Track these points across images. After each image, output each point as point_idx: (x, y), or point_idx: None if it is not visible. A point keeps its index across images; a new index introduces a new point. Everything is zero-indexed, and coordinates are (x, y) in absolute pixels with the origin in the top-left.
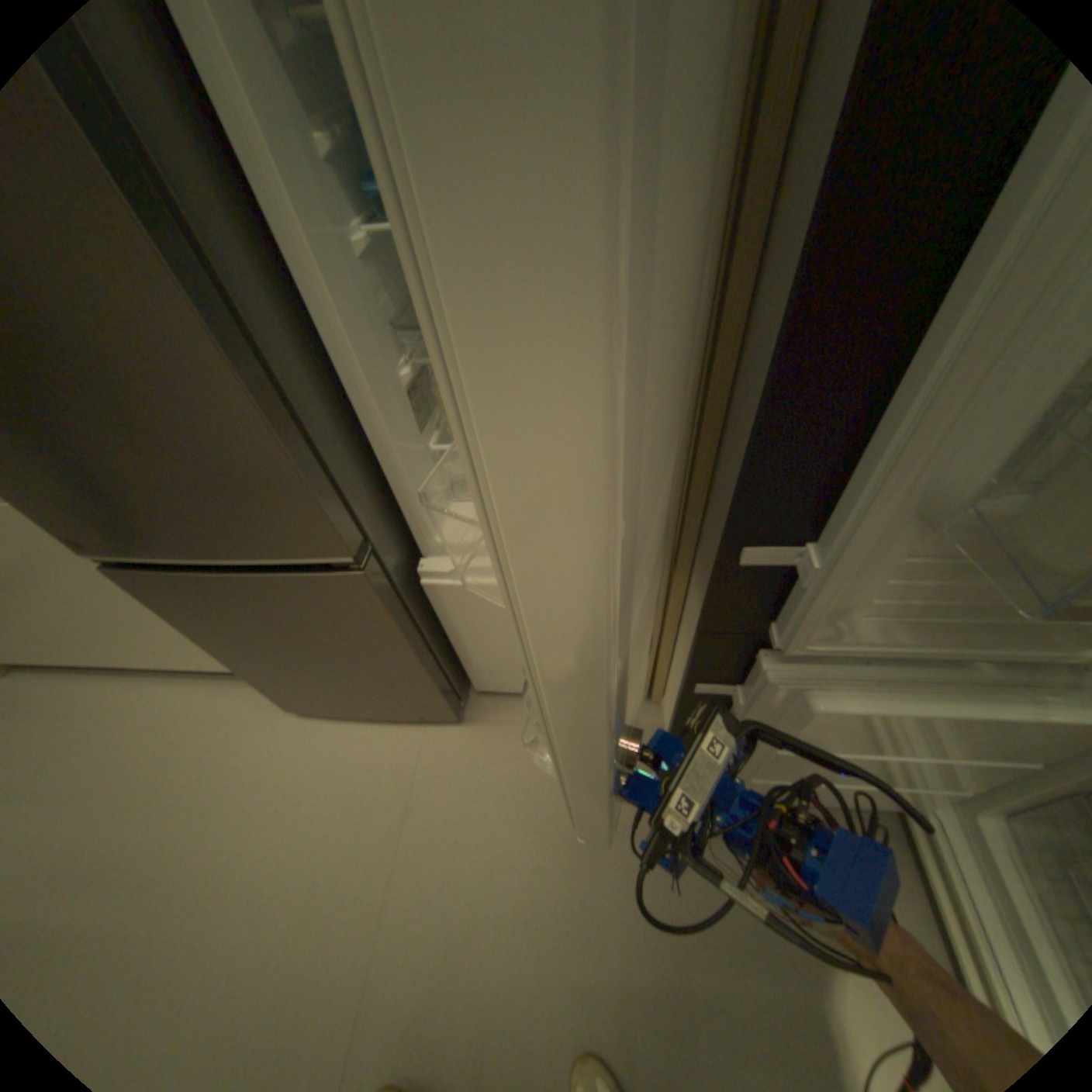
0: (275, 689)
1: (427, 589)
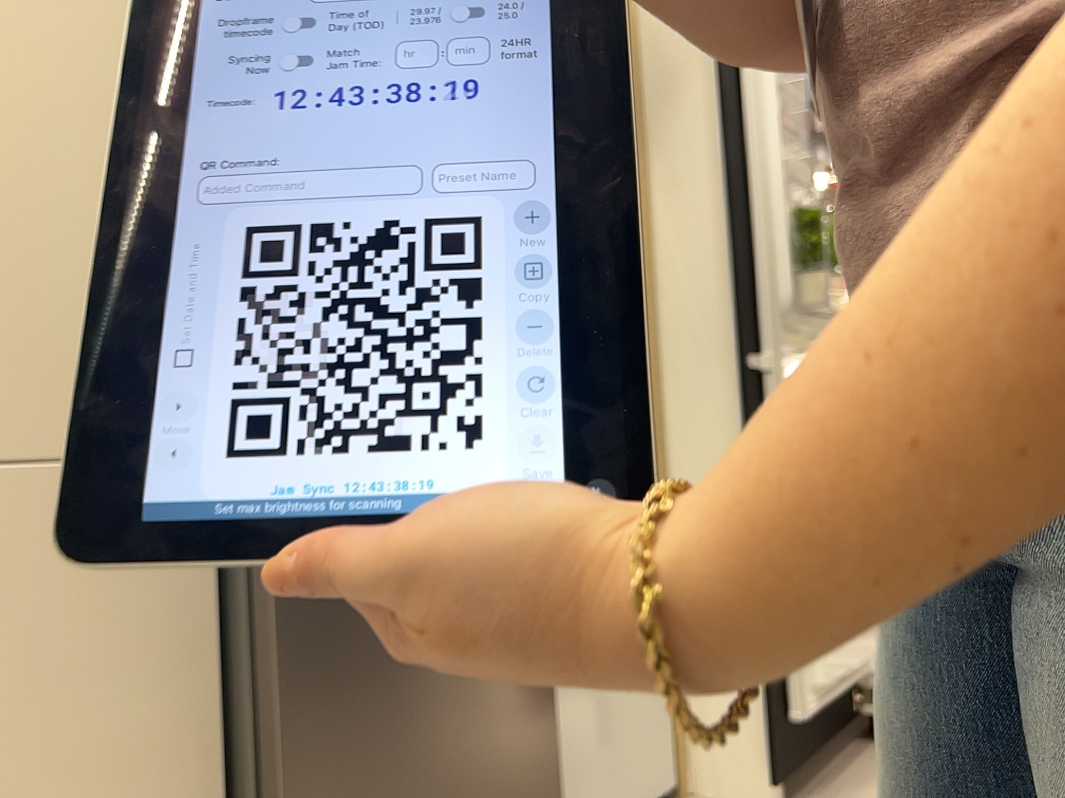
0: None
1: None
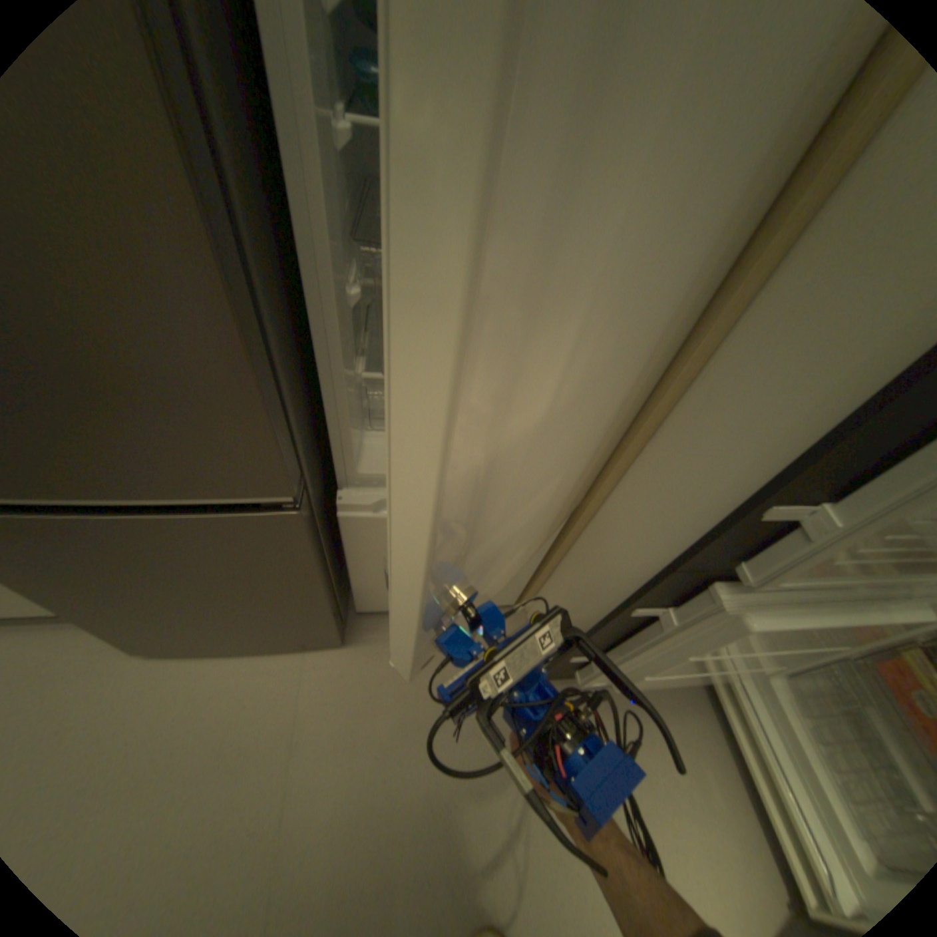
0: (119, 631)
1: (341, 521)
